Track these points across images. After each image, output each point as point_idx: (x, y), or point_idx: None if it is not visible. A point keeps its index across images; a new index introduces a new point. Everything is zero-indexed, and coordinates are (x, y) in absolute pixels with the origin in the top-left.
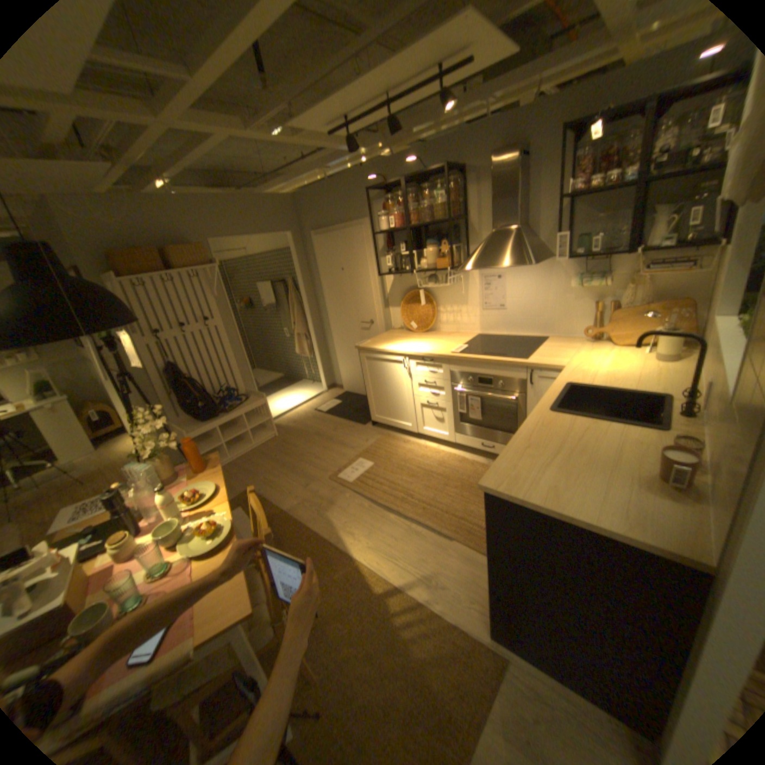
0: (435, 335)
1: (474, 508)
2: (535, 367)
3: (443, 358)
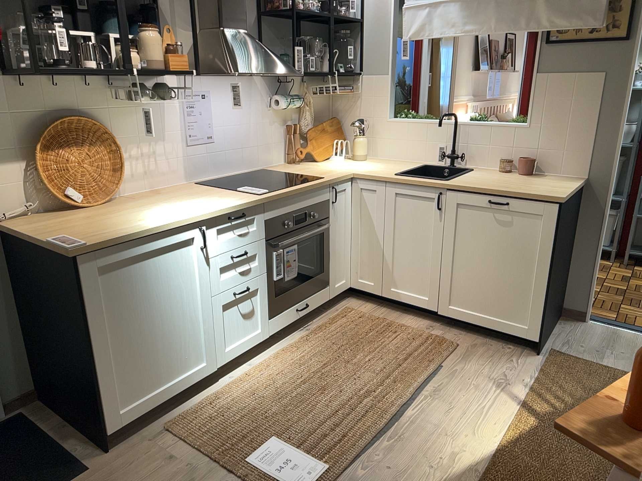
0: (146, 199)
1: (392, 346)
2: (337, 182)
3: (260, 204)
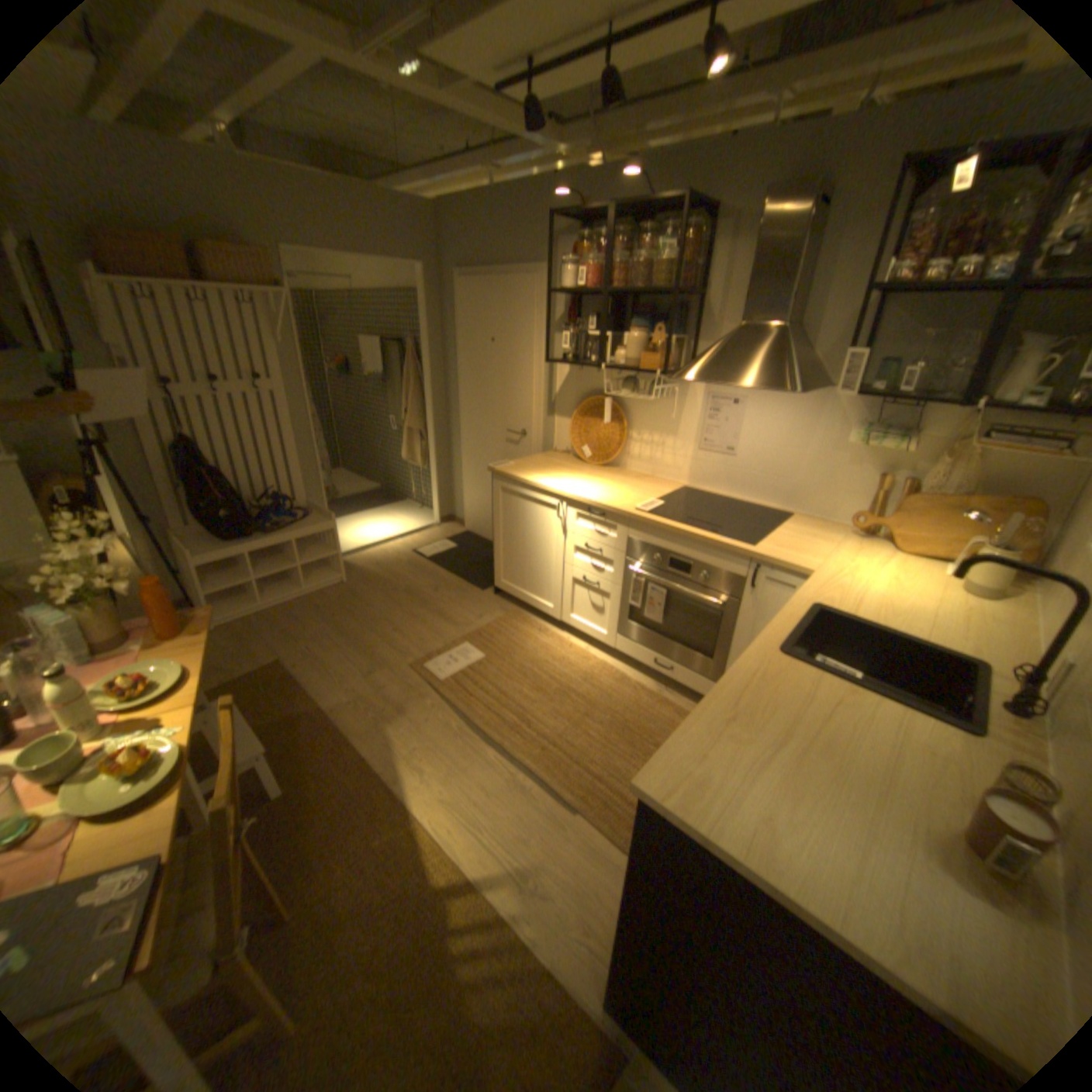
0: (618, 476)
1: (623, 765)
2: (766, 563)
3: (622, 517)
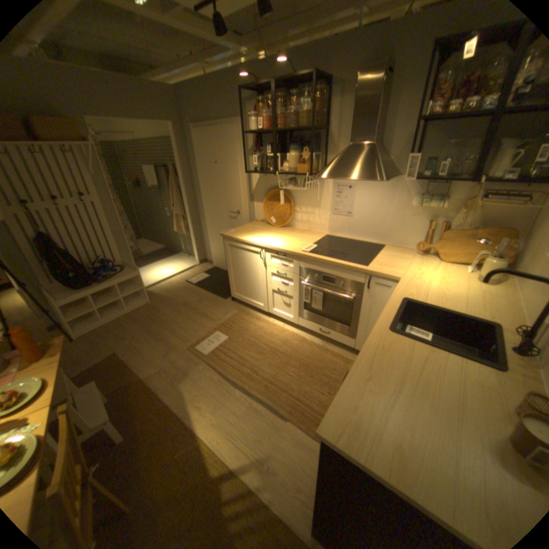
0: (290, 231)
1: (308, 389)
2: (374, 275)
3: (295, 255)
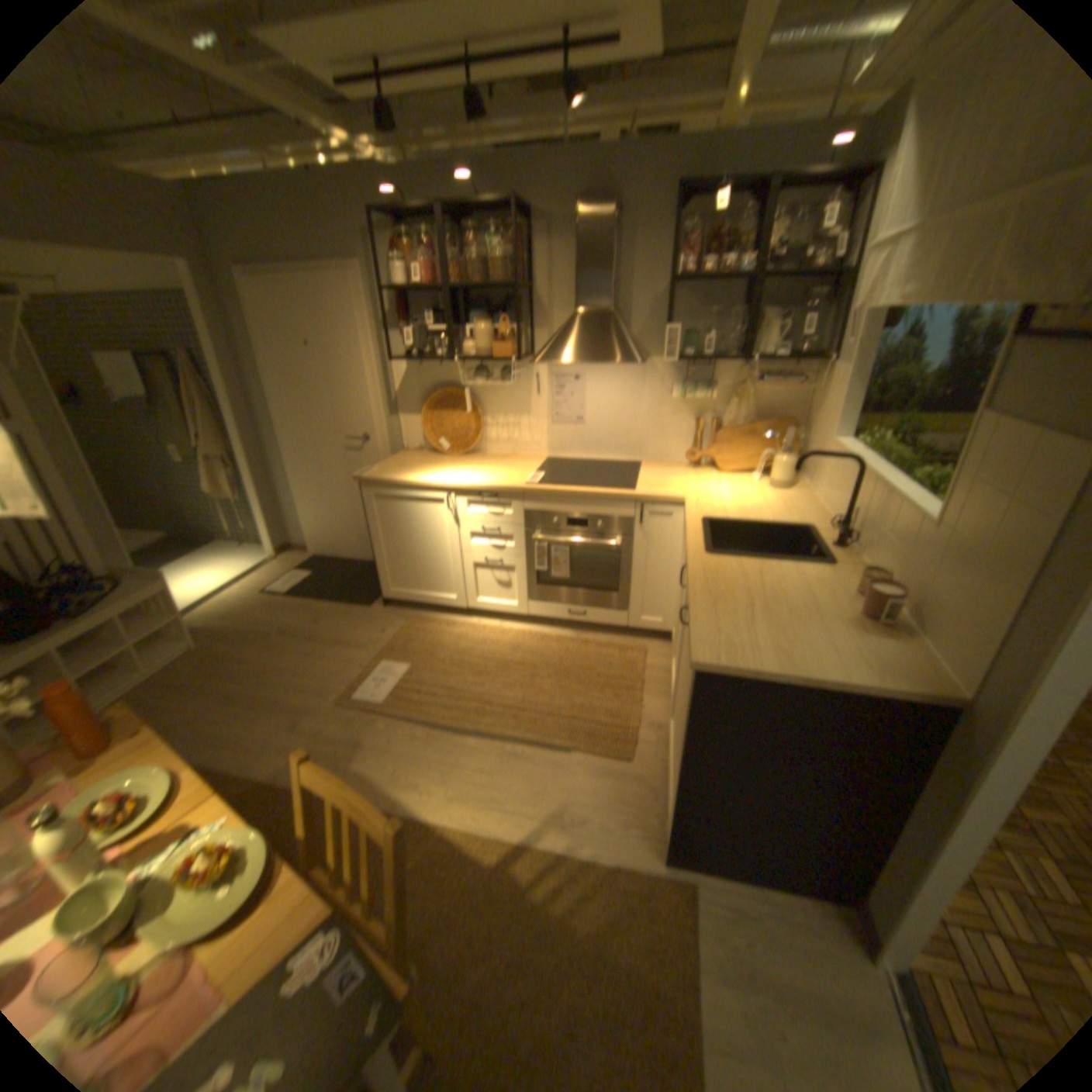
0: (484, 459)
1: (583, 699)
2: (647, 500)
3: (516, 492)
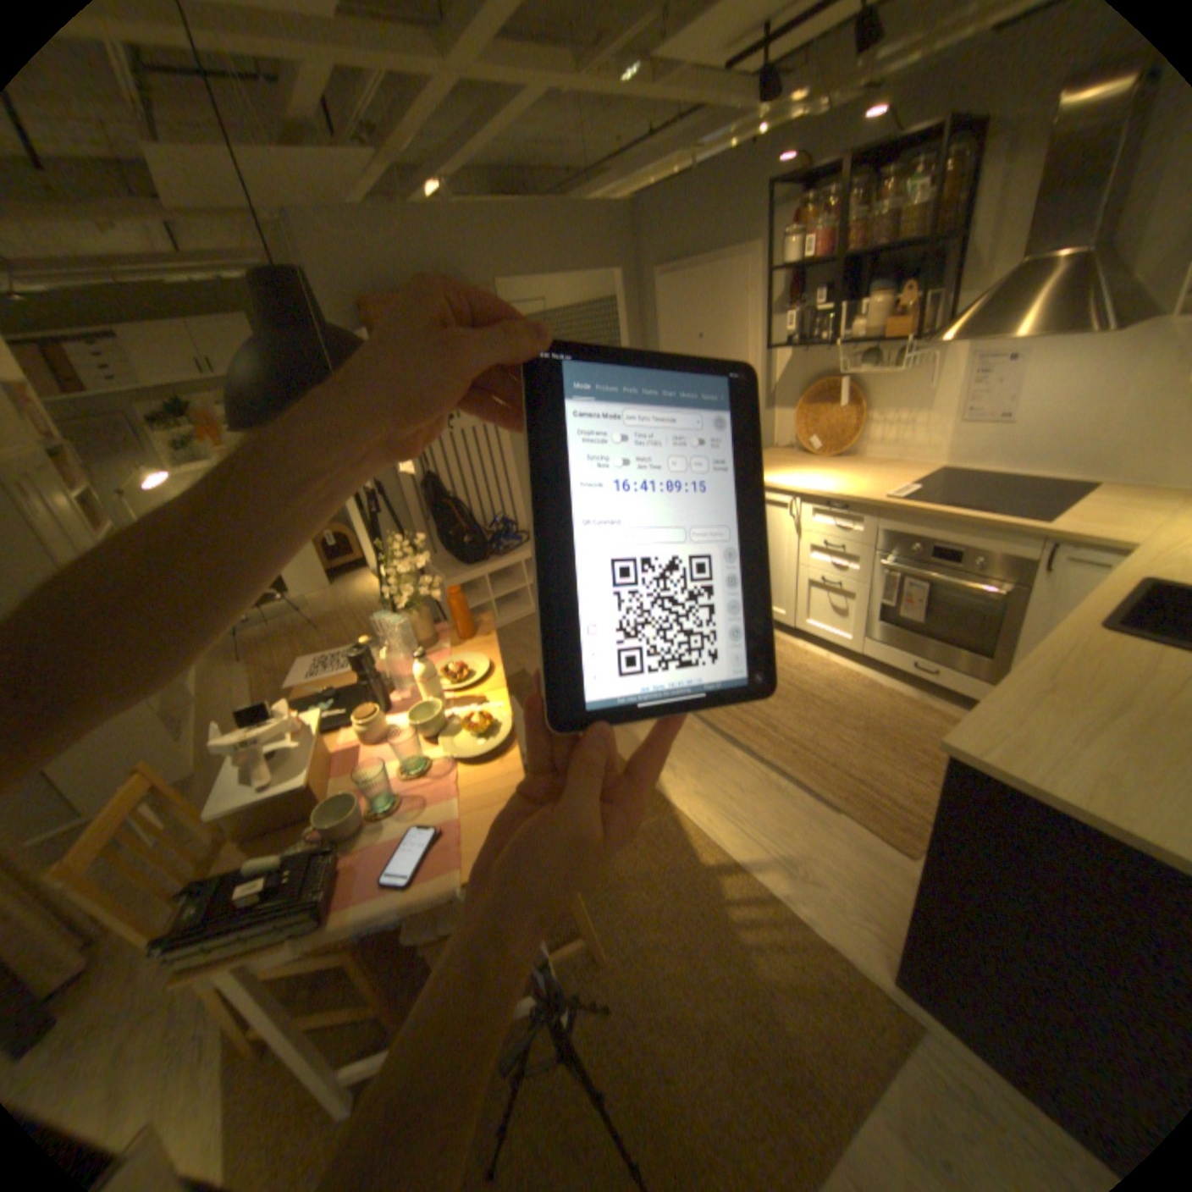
0: (856, 464)
1: (887, 770)
2: (1067, 541)
3: (870, 506)
